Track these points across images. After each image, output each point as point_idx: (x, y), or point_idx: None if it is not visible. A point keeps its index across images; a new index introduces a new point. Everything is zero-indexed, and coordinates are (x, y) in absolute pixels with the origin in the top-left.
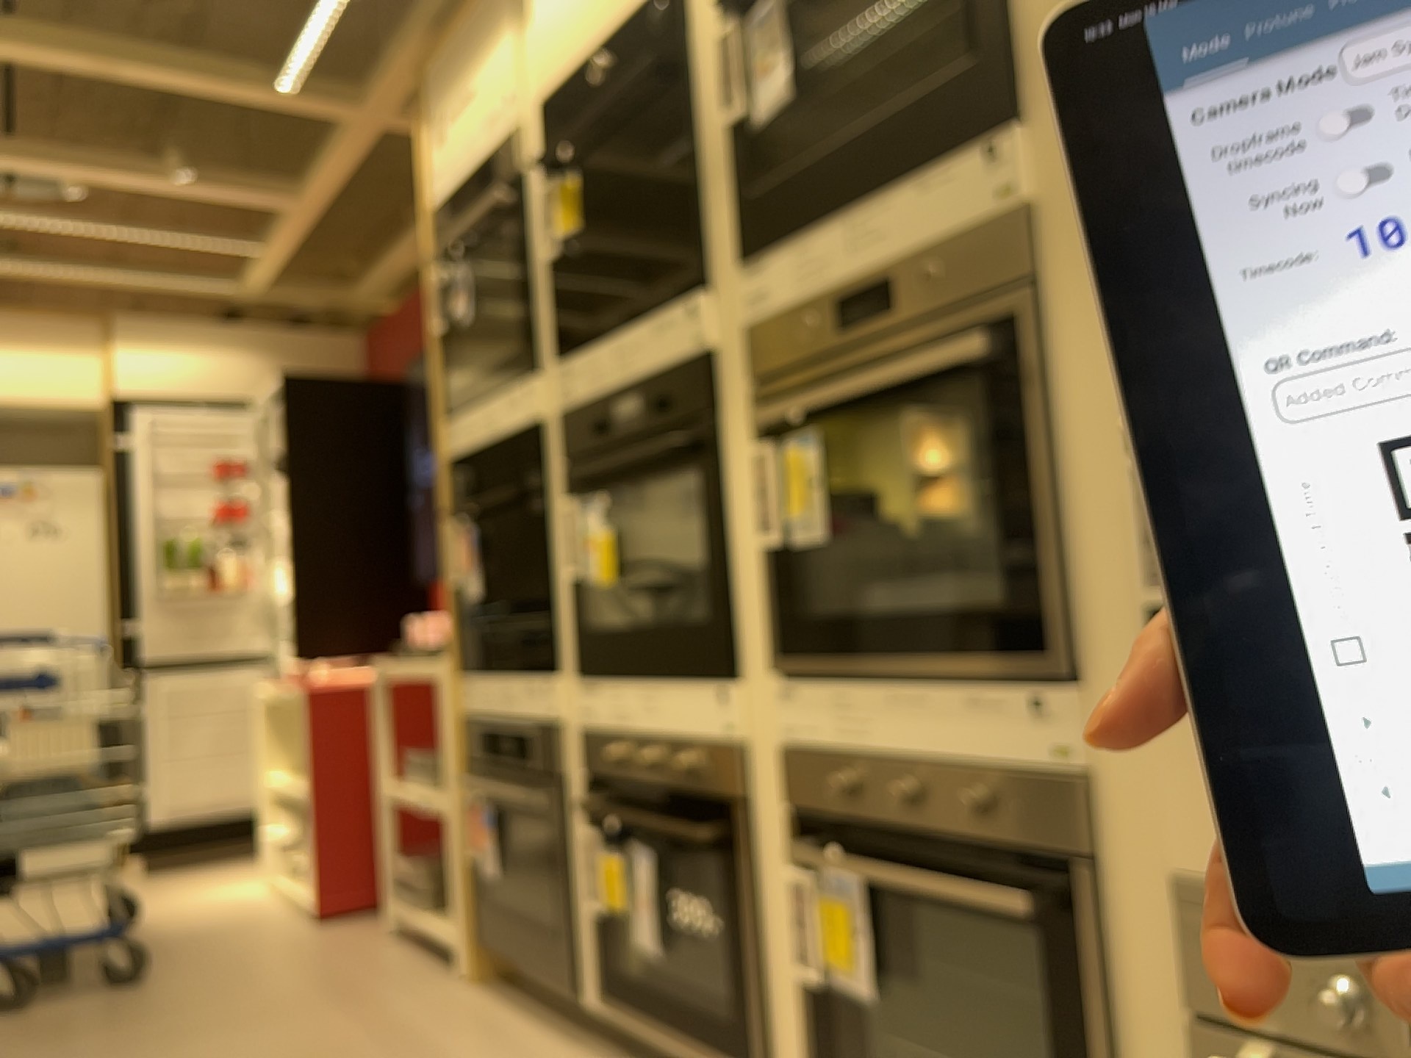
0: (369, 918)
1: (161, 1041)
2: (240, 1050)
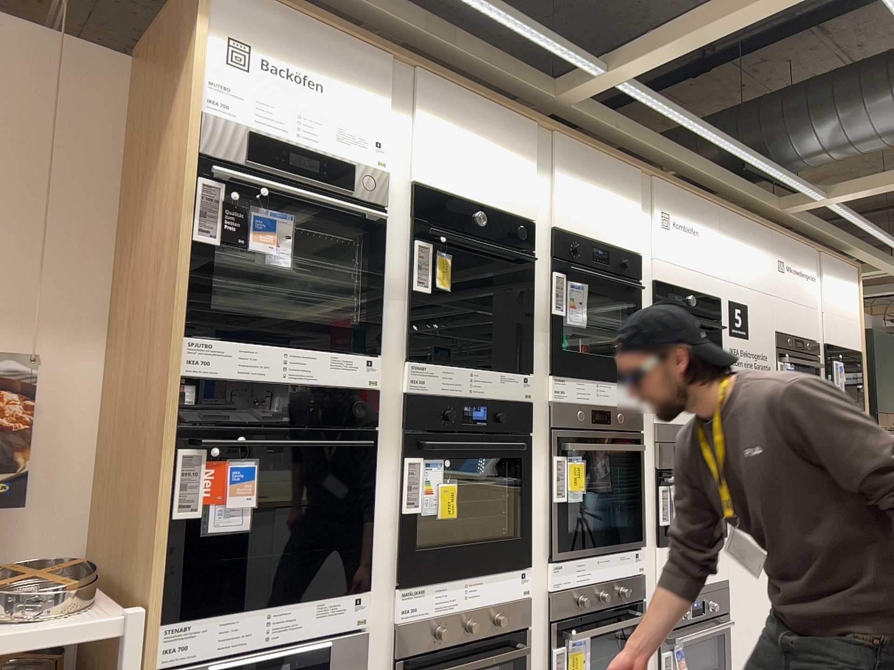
0: None
1: None
2: None
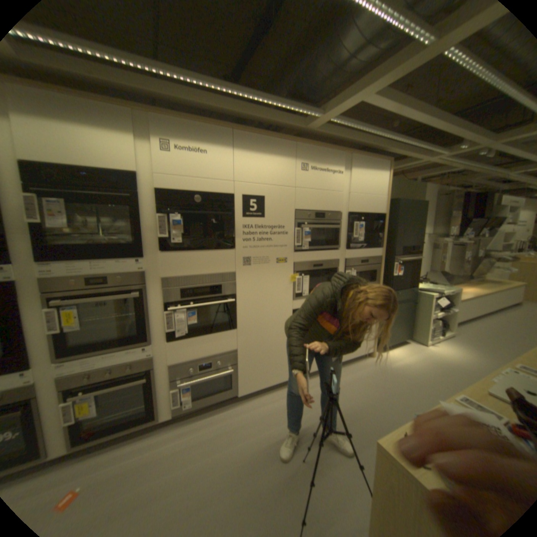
0: None
1: None
2: None
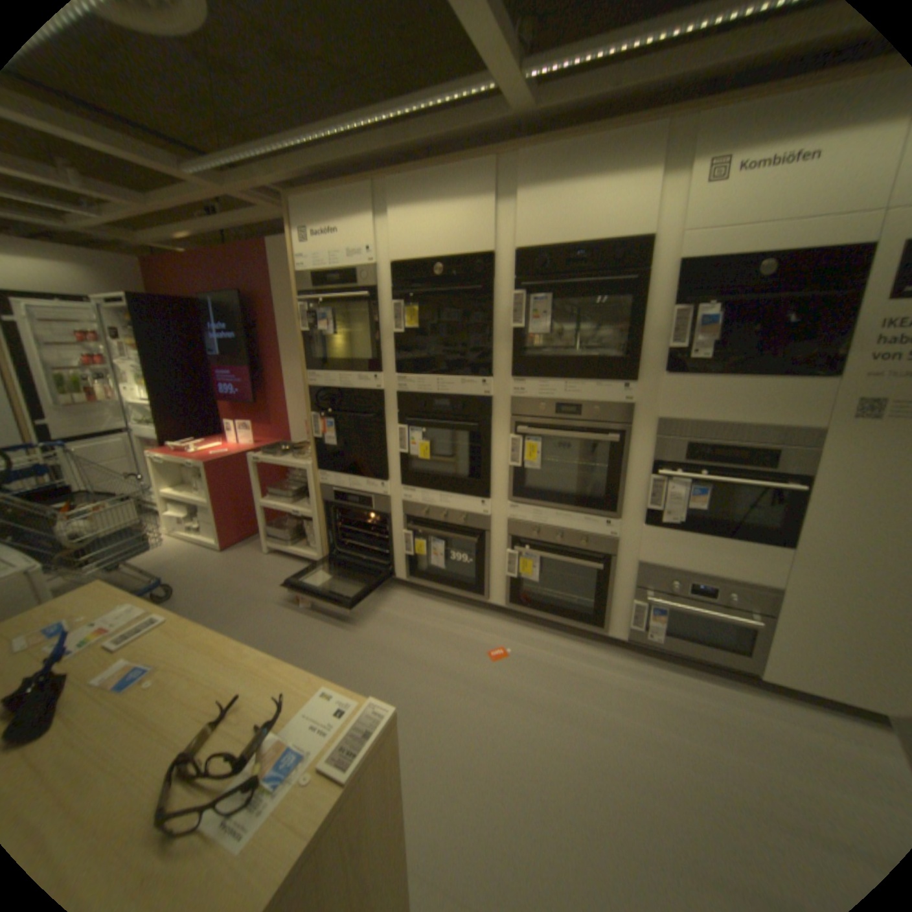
0: (242, 547)
1: (222, 624)
2: (264, 619)
